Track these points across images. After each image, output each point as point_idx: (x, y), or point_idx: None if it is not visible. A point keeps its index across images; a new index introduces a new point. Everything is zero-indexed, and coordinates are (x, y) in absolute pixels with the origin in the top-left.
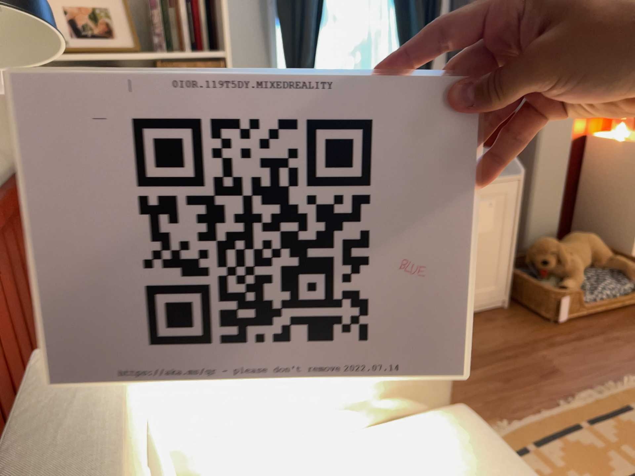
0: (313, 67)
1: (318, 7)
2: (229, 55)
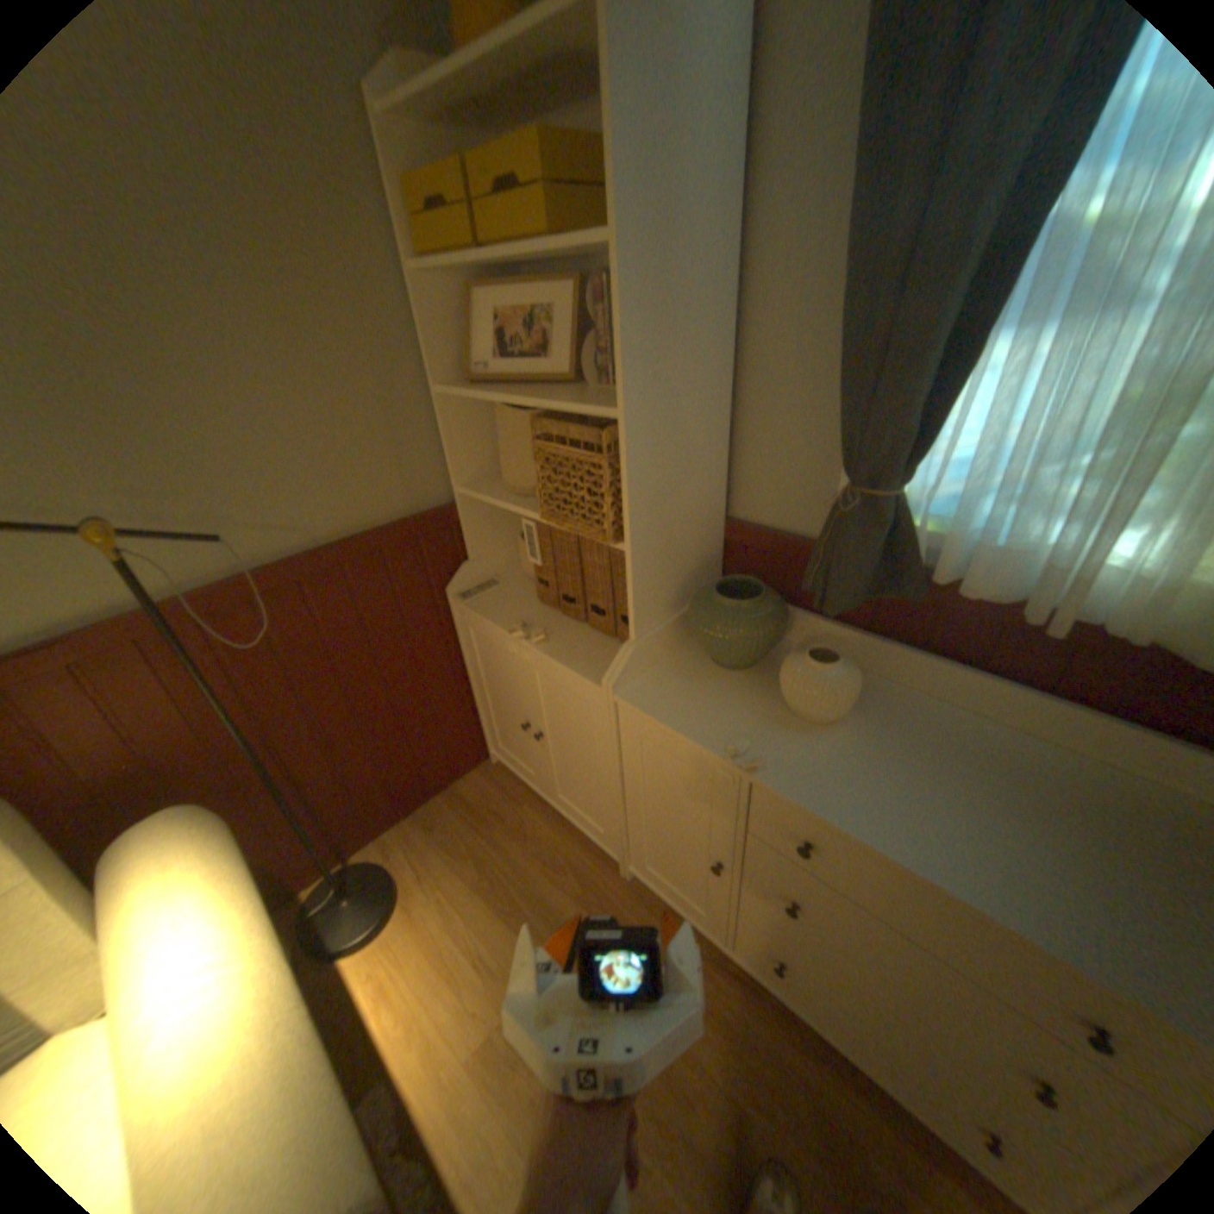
0: (928, 441)
1: (991, 258)
2: (629, 411)
